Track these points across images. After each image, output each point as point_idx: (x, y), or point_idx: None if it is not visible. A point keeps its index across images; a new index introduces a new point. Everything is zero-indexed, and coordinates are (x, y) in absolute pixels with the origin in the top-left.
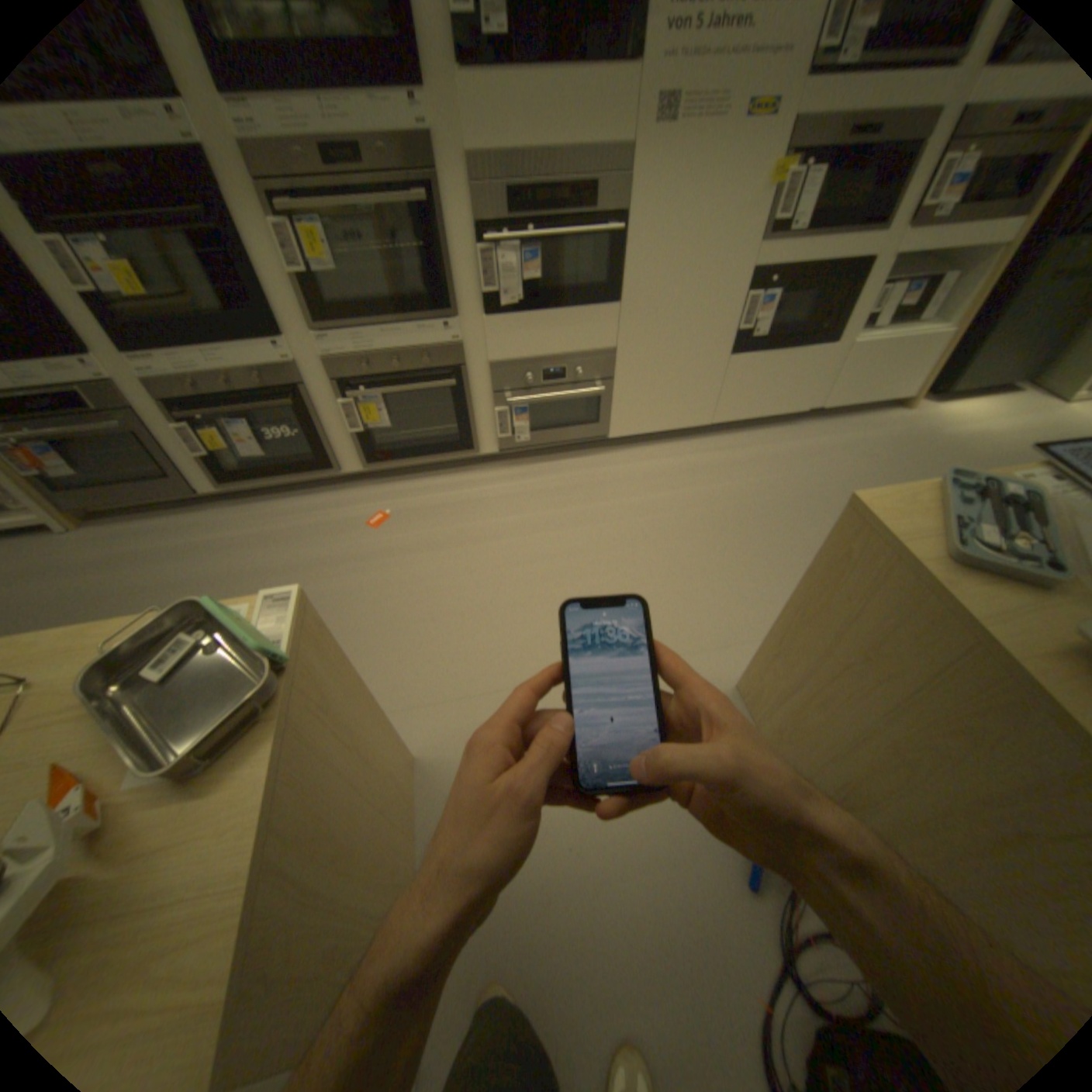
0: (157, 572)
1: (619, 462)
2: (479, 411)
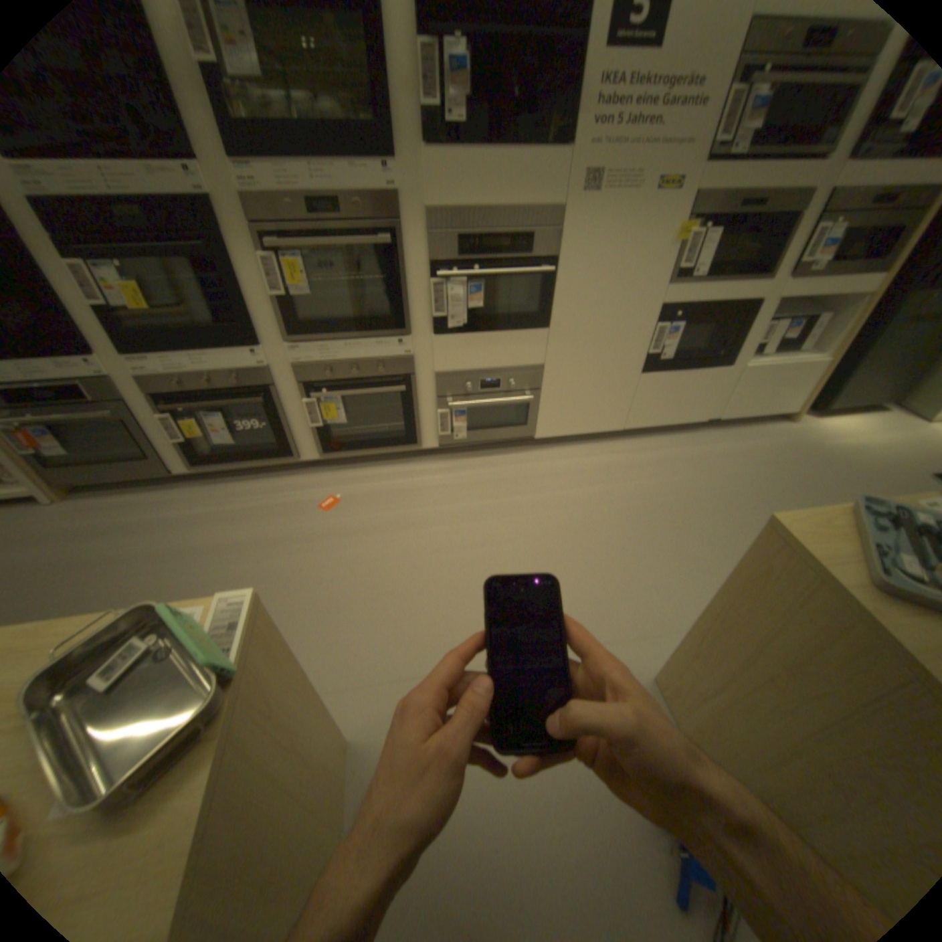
0: (126, 544)
1: (543, 459)
2: (424, 412)
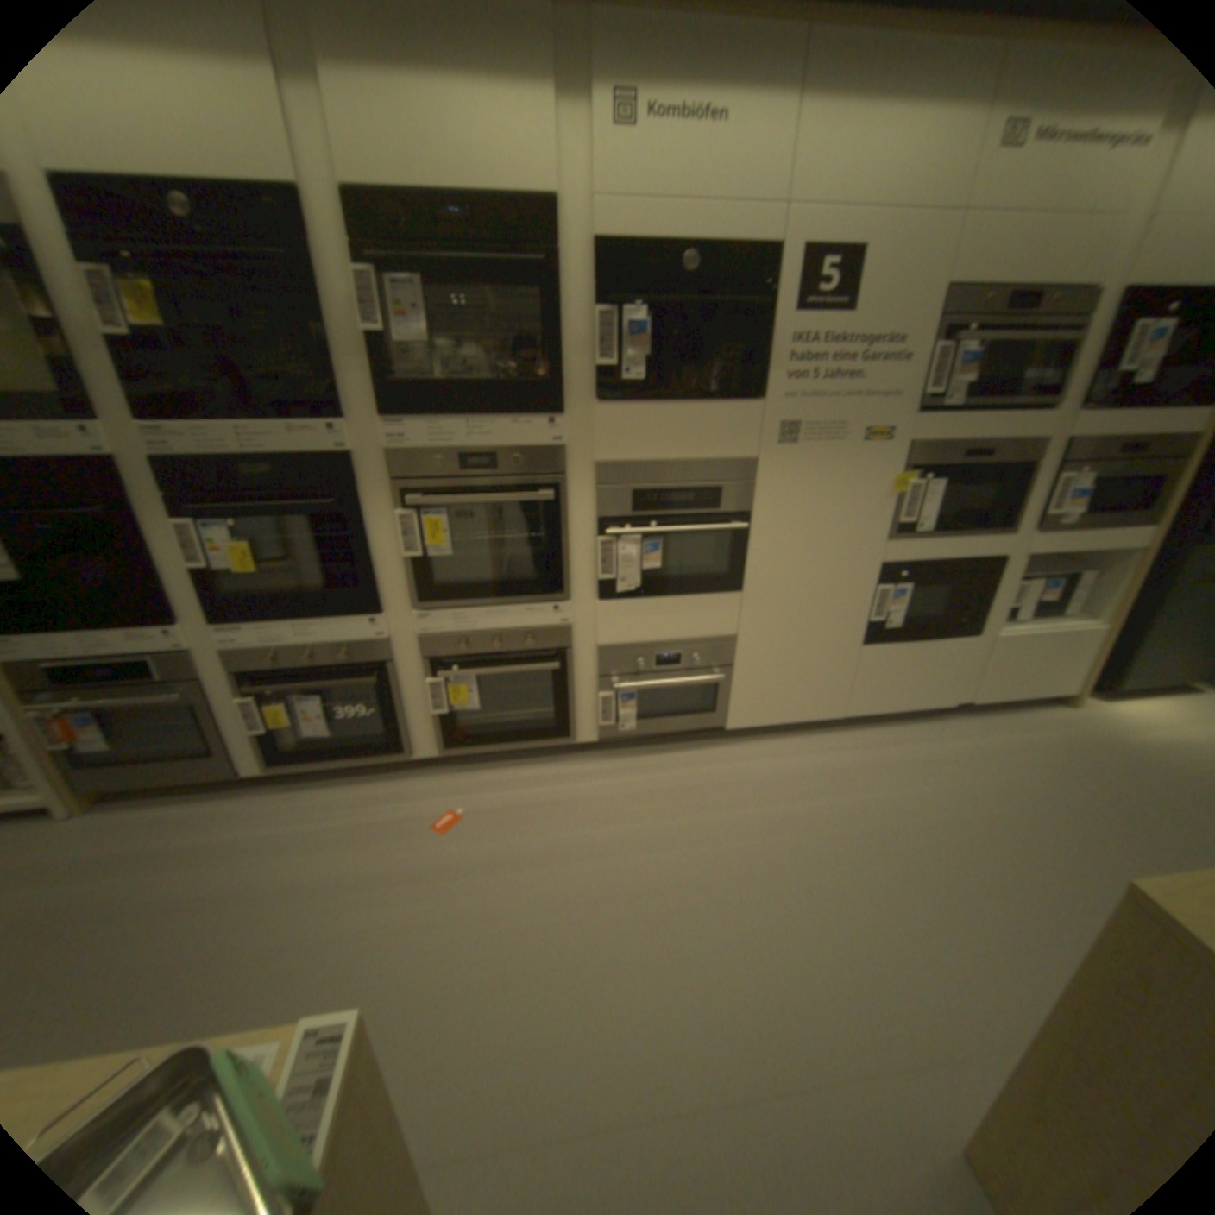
0: (162, 881)
1: (740, 758)
2: (582, 693)
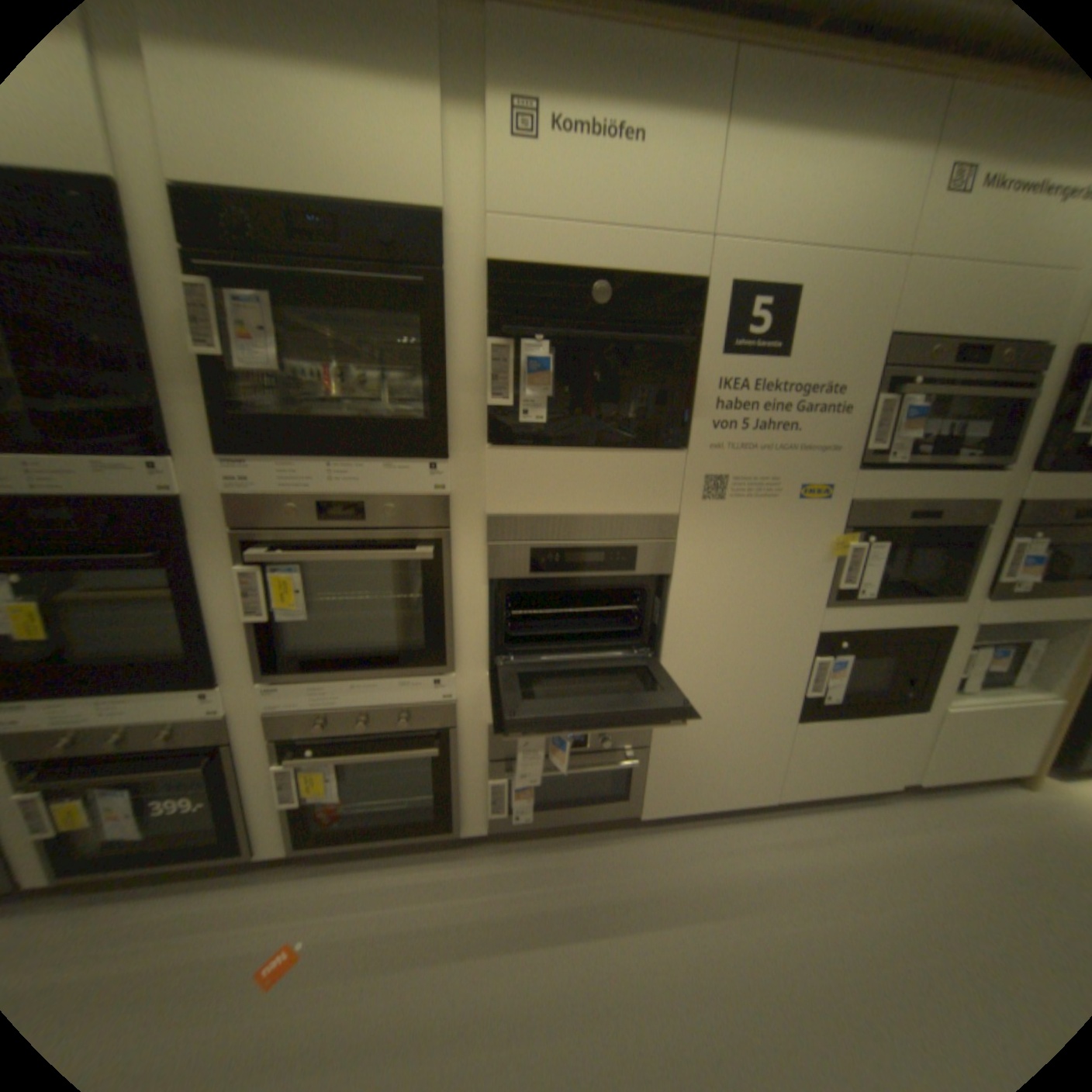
0: None
1: (657, 859)
2: (466, 781)
